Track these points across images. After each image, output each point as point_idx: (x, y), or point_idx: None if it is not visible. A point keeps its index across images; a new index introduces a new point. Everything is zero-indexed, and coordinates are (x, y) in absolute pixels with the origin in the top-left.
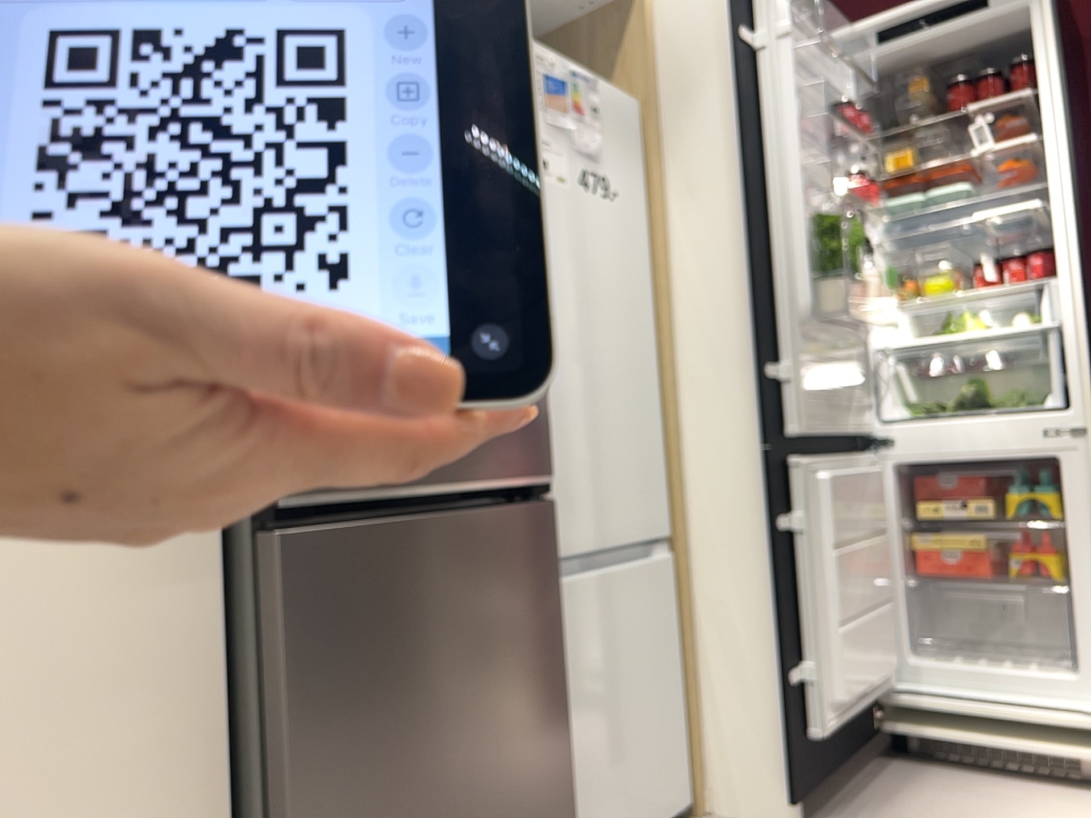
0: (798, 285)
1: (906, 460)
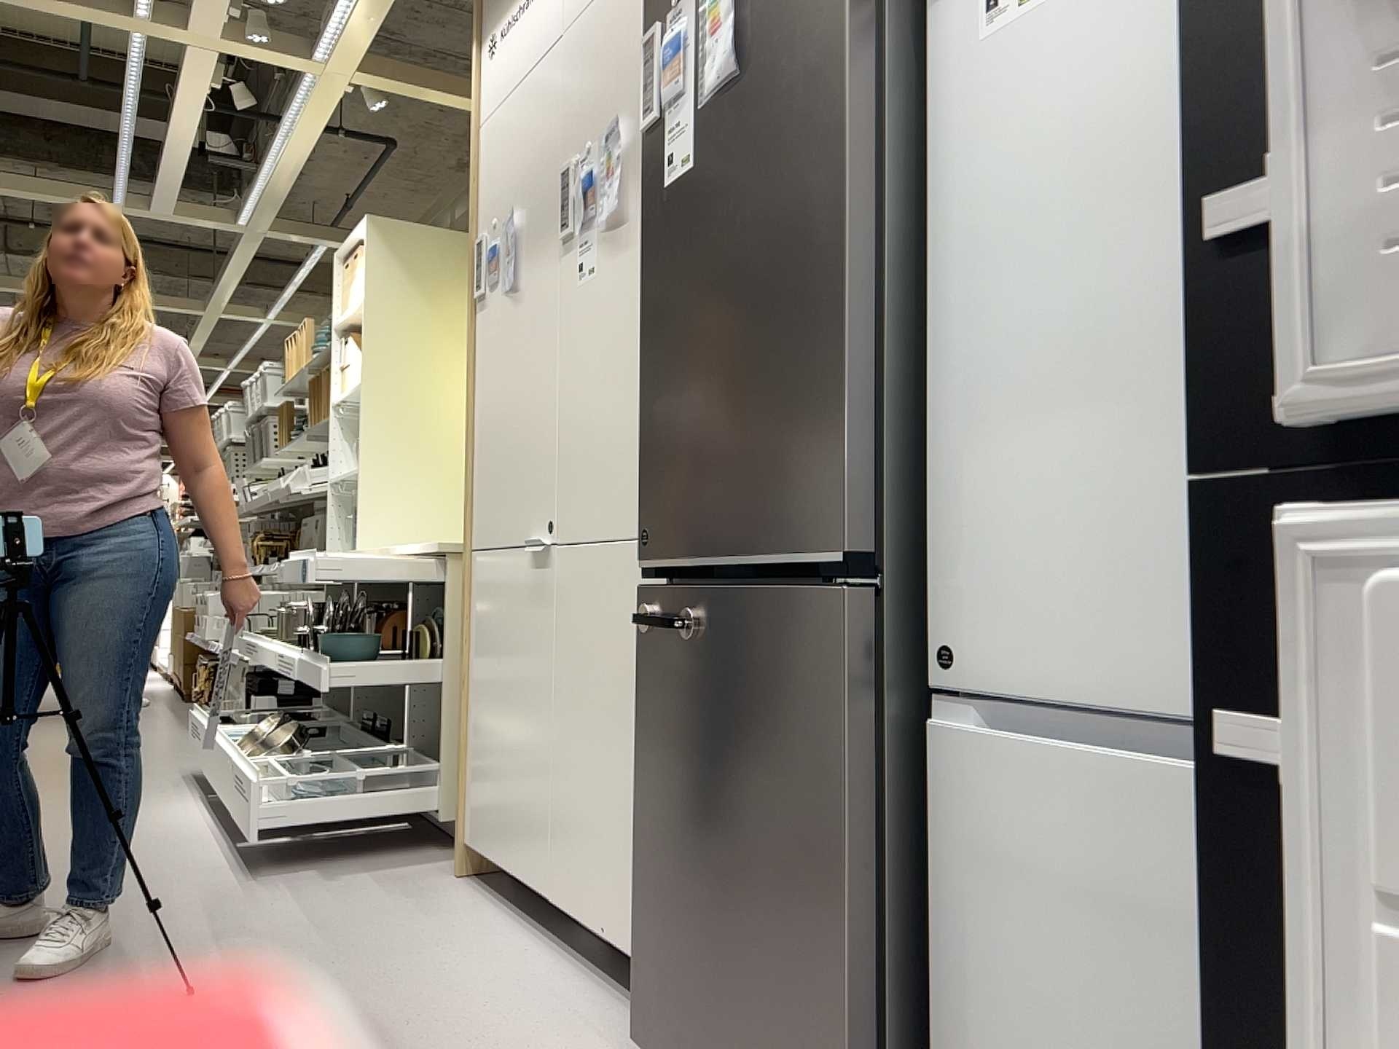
0: None
1: None
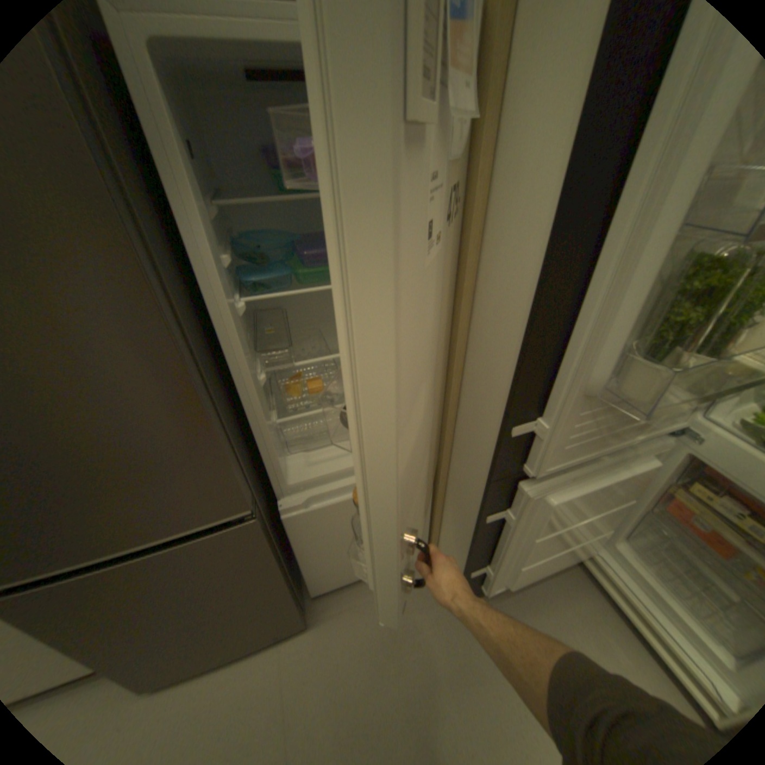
0: (599, 352)
1: (701, 459)
